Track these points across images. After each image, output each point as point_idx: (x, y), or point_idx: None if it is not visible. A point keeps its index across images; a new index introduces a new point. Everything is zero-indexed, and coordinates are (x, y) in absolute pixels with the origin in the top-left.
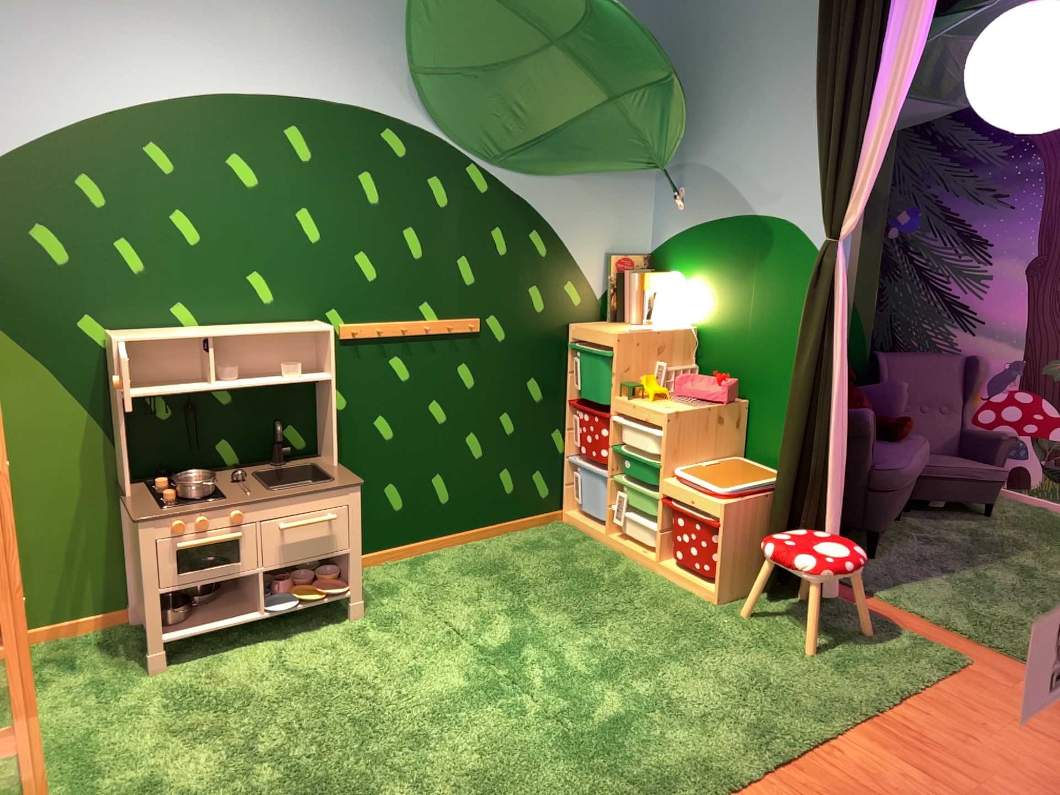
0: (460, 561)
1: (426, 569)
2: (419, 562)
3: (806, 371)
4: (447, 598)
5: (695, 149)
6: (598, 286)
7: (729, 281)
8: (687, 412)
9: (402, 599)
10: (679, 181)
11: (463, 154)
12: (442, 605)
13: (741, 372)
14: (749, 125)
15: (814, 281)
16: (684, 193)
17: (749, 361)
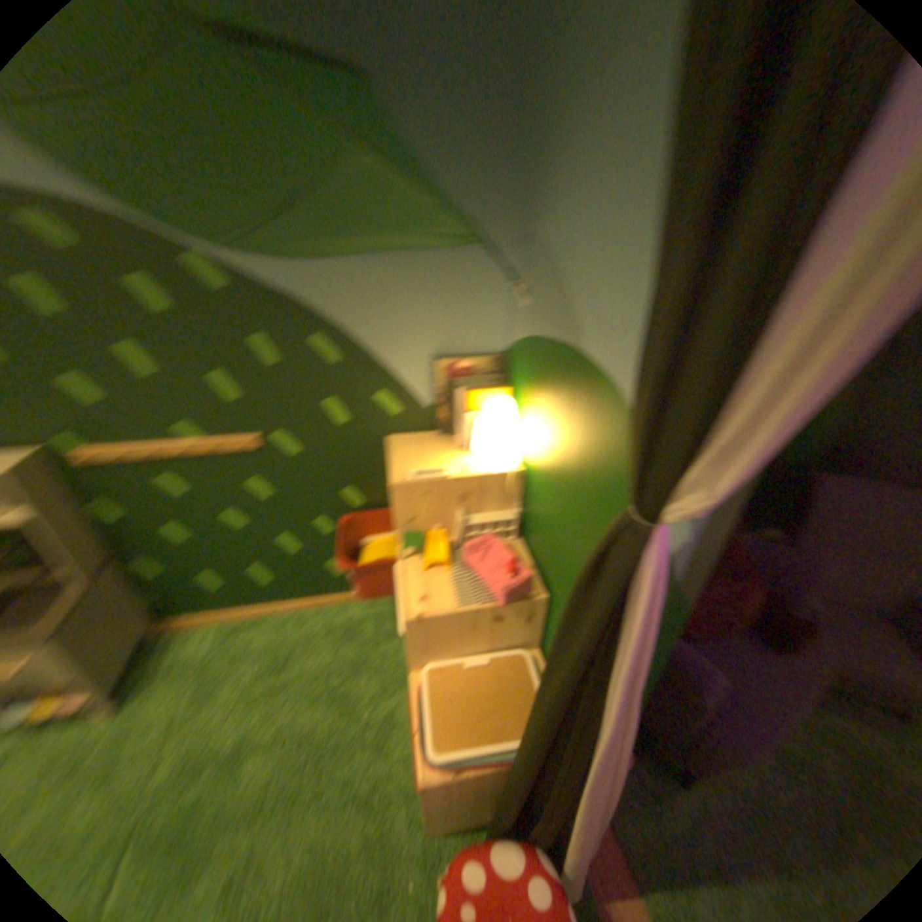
0: (267, 644)
1: (232, 649)
2: (237, 634)
3: (548, 717)
4: (203, 710)
5: (539, 209)
6: (421, 396)
7: (549, 438)
8: (435, 621)
9: (170, 698)
10: (524, 262)
11: (162, 239)
12: (189, 722)
13: (548, 558)
14: (597, 163)
15: (585, 585)
16: (526, 283)
17: (555, 555)
